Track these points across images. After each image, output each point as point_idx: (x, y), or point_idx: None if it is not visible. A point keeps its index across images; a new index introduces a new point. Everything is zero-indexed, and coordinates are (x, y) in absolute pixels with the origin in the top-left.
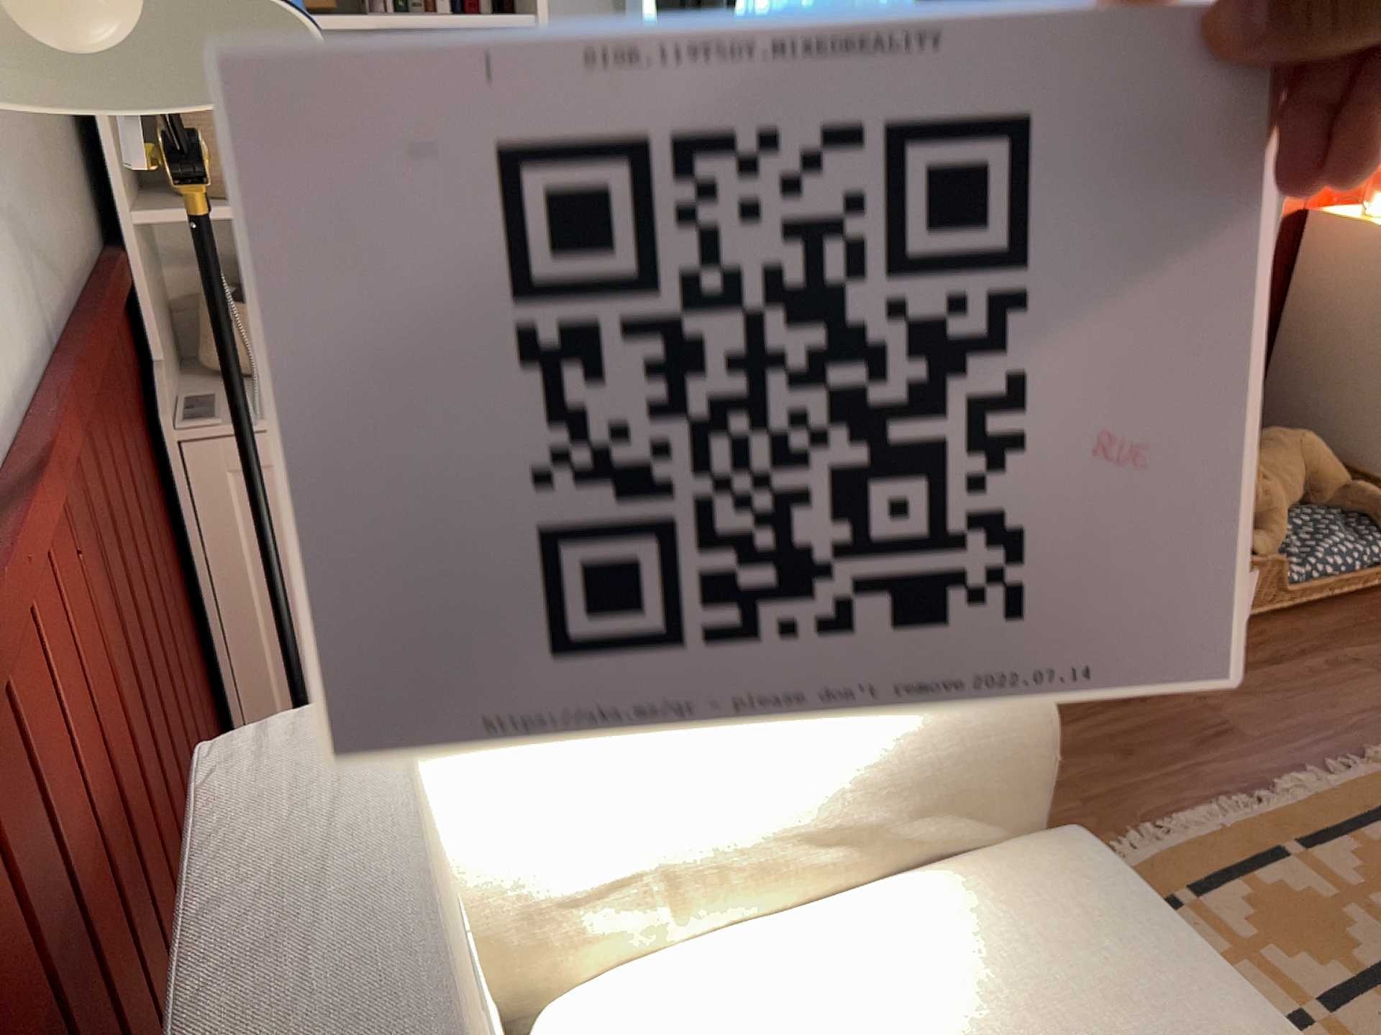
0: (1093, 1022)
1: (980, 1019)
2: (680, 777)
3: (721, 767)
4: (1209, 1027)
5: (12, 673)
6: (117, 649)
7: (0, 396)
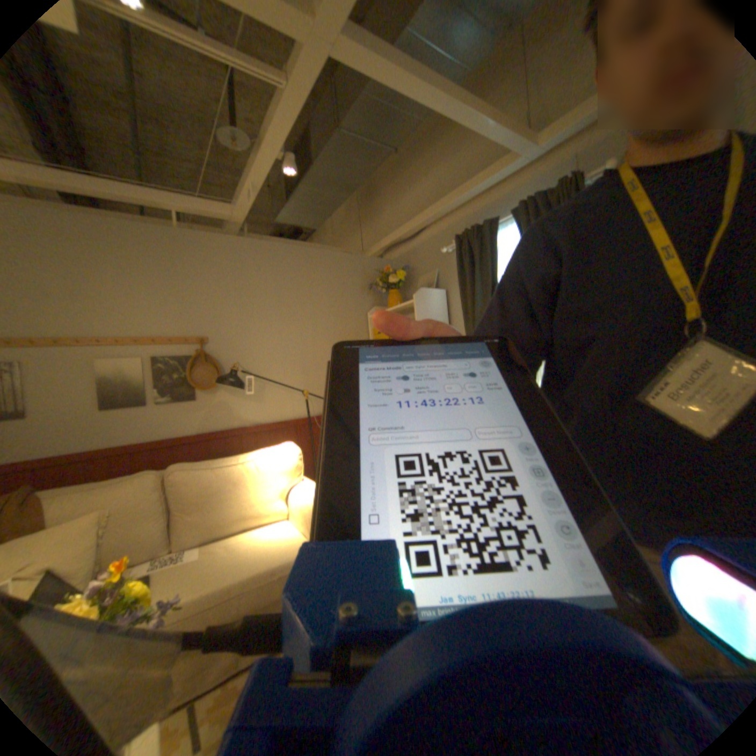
0: (261, 552)
1: (265, 542)
2: (296, 492)
3: (299, 493)
4: (257, 564)
5: (267, 439)
6: (312, 455)
7: (295, 416)
